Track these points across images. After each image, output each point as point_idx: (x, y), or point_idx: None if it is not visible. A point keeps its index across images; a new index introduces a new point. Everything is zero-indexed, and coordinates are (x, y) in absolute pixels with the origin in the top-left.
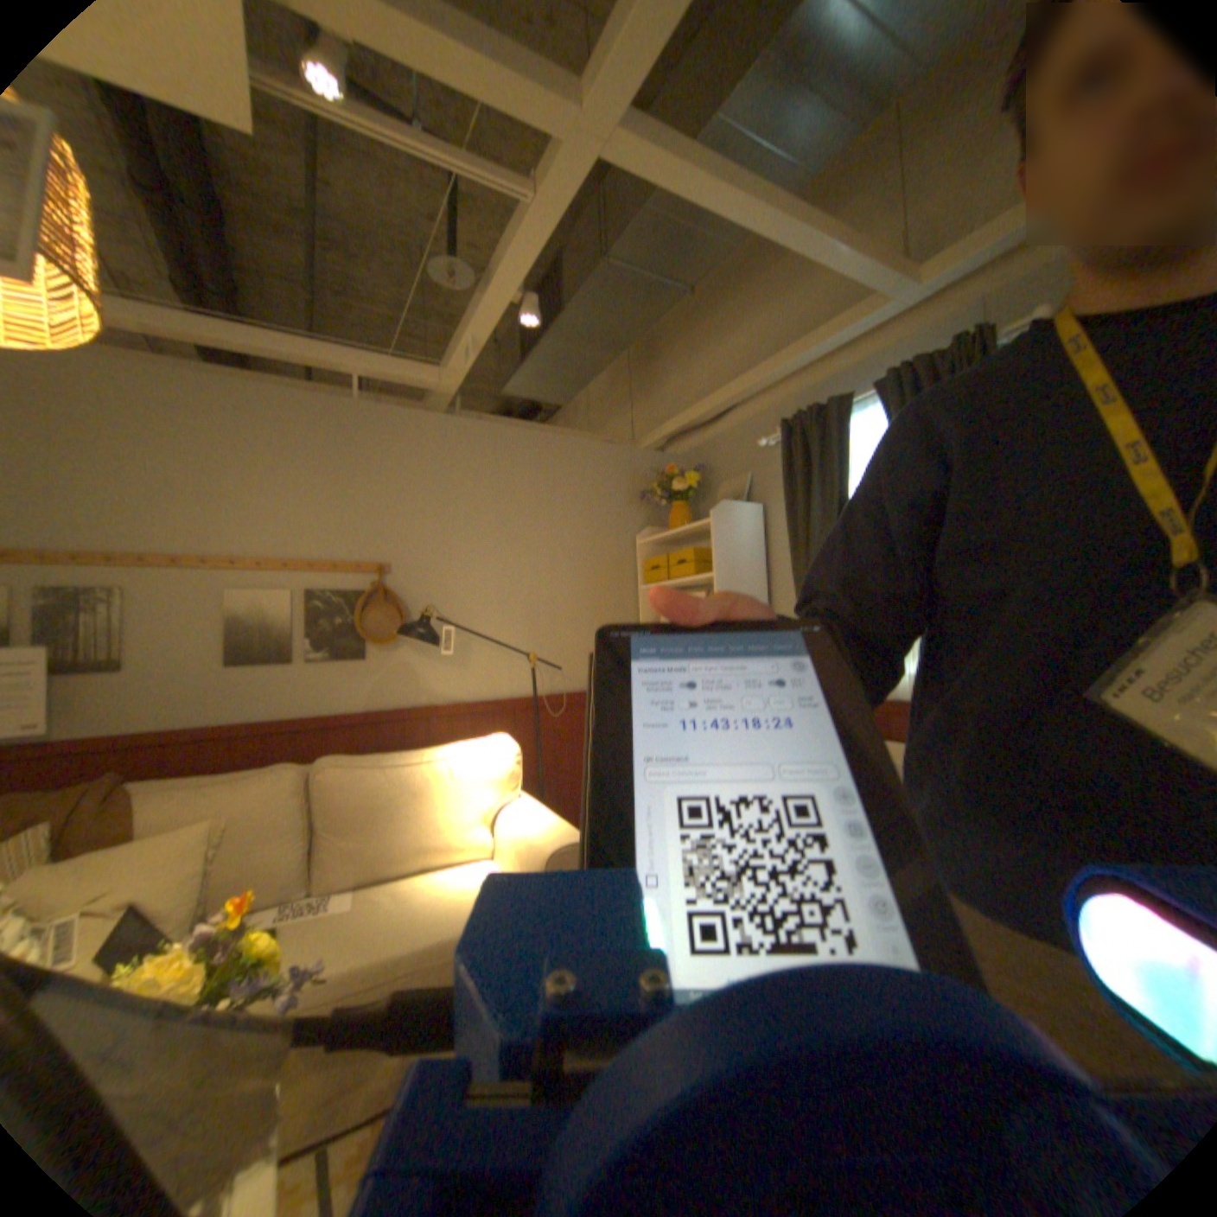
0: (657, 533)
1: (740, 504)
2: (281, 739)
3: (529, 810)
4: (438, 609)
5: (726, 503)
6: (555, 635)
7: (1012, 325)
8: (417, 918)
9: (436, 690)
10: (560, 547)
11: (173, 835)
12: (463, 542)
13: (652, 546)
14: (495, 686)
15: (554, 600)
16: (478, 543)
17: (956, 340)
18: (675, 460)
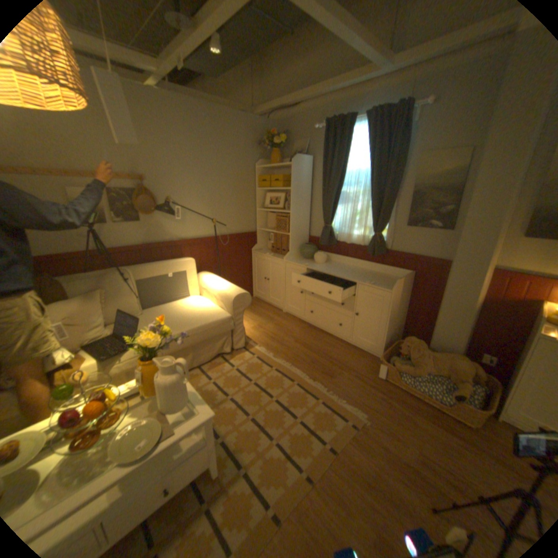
0: (265, 162)
1: (304, 157)
2: (109, 256)
3: (220, 281)
4: (170, 198)
5: (298, 156)
6: (221, 210)
7: (420, 102)
8: (189, 318)
9: (173, 234)
10: (222, 168)
11: (86, 296)
12: (178, 164)
13: (263, 169)
14: (197, 232)
15: (220, 194)
16: (185, 165)
17: (400, 99)
18: (274, 124)
